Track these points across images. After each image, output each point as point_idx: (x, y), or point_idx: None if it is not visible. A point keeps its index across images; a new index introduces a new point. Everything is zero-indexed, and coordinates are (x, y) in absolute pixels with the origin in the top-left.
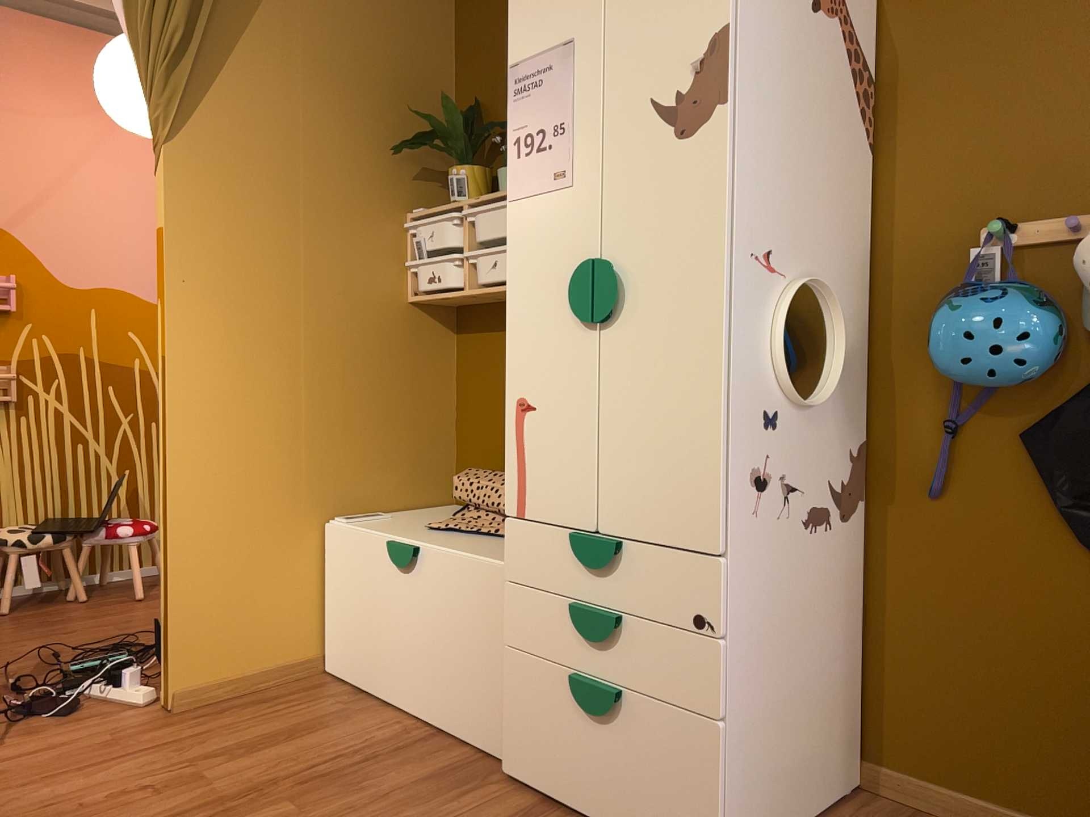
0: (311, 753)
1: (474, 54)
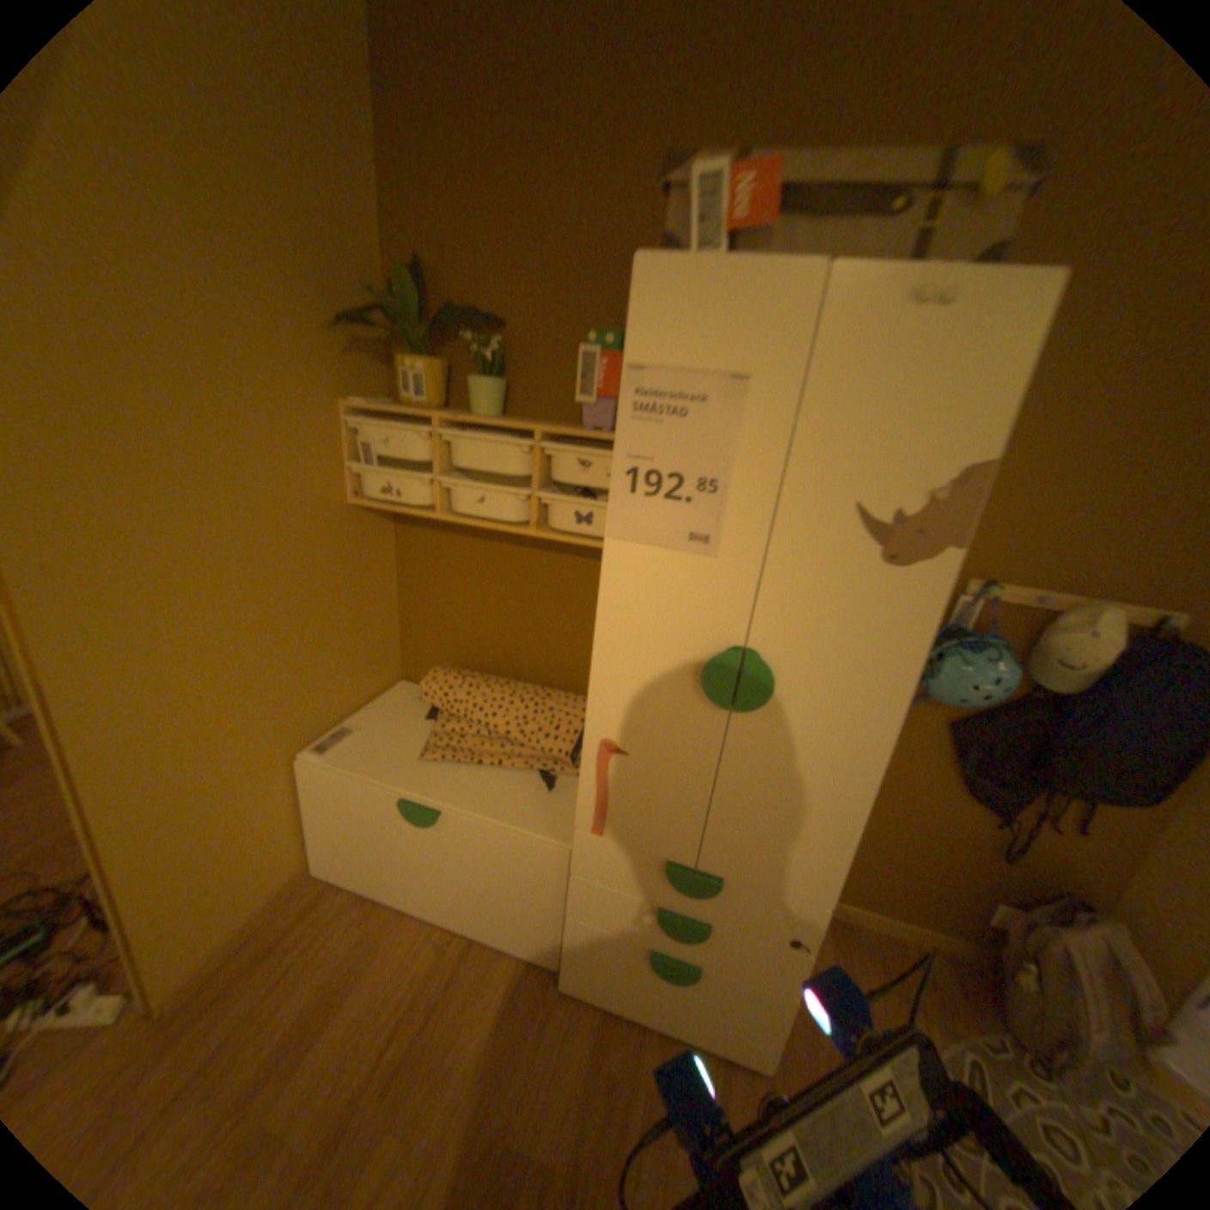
0: (370, 1030)
1: (410, 186)
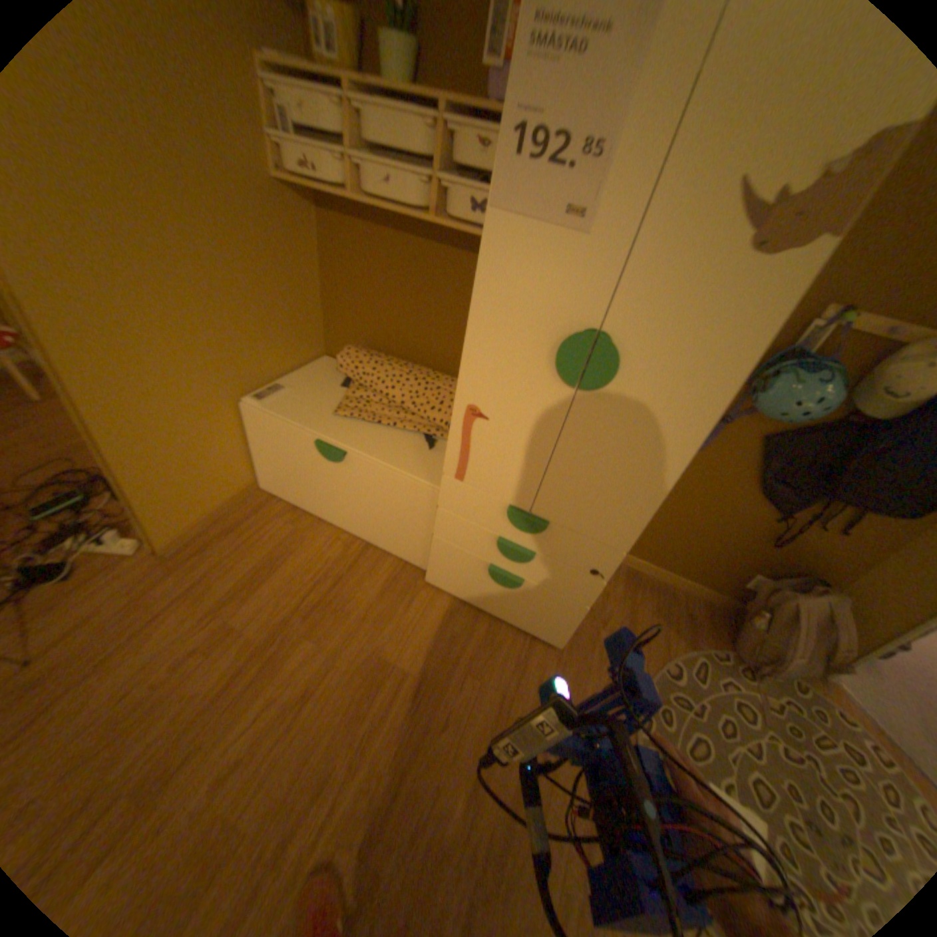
0: (298, 584)
1: None
